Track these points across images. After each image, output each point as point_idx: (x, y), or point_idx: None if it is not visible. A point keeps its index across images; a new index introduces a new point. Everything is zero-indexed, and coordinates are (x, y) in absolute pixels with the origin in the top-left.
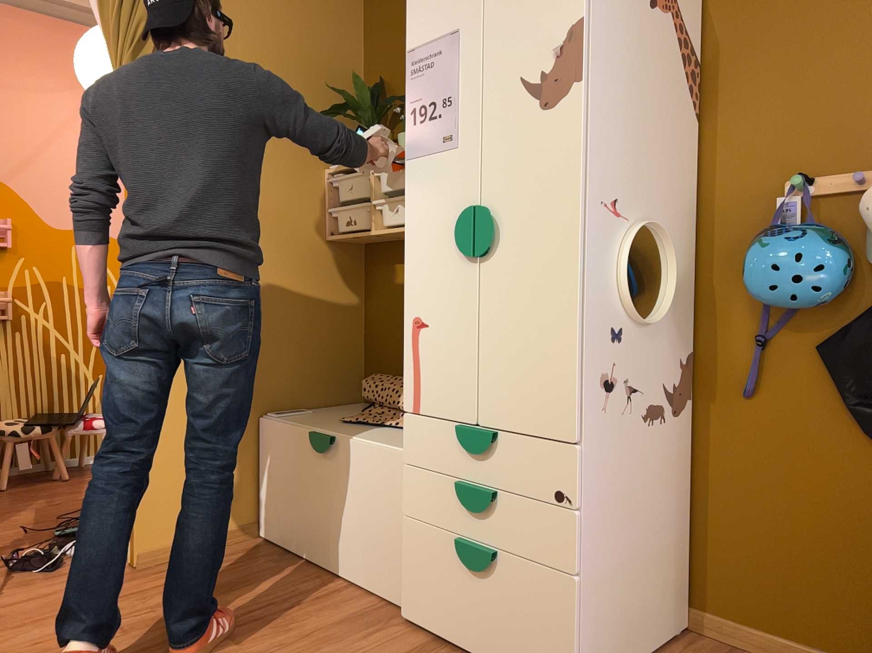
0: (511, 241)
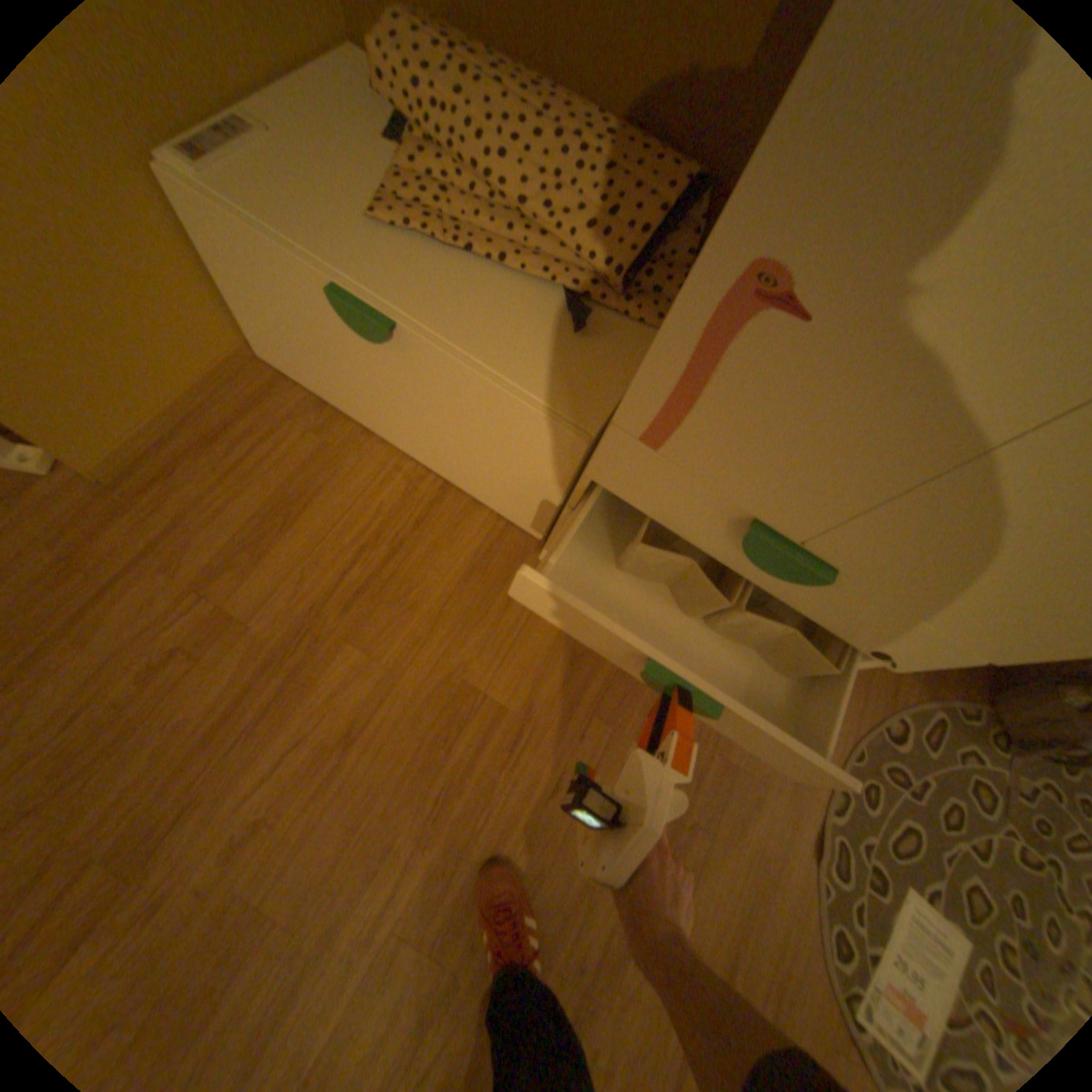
0: None
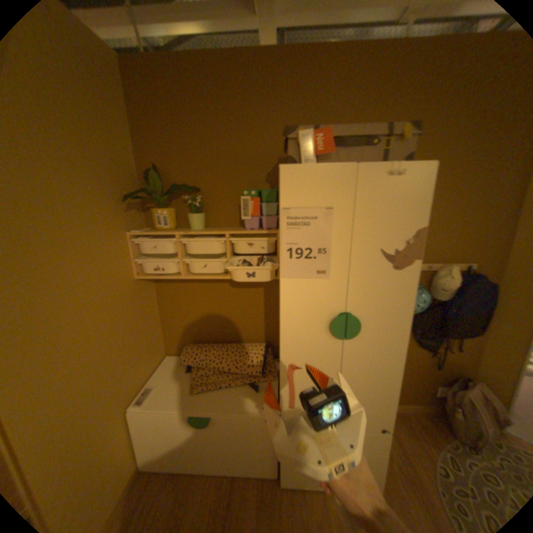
0: (367, 332)
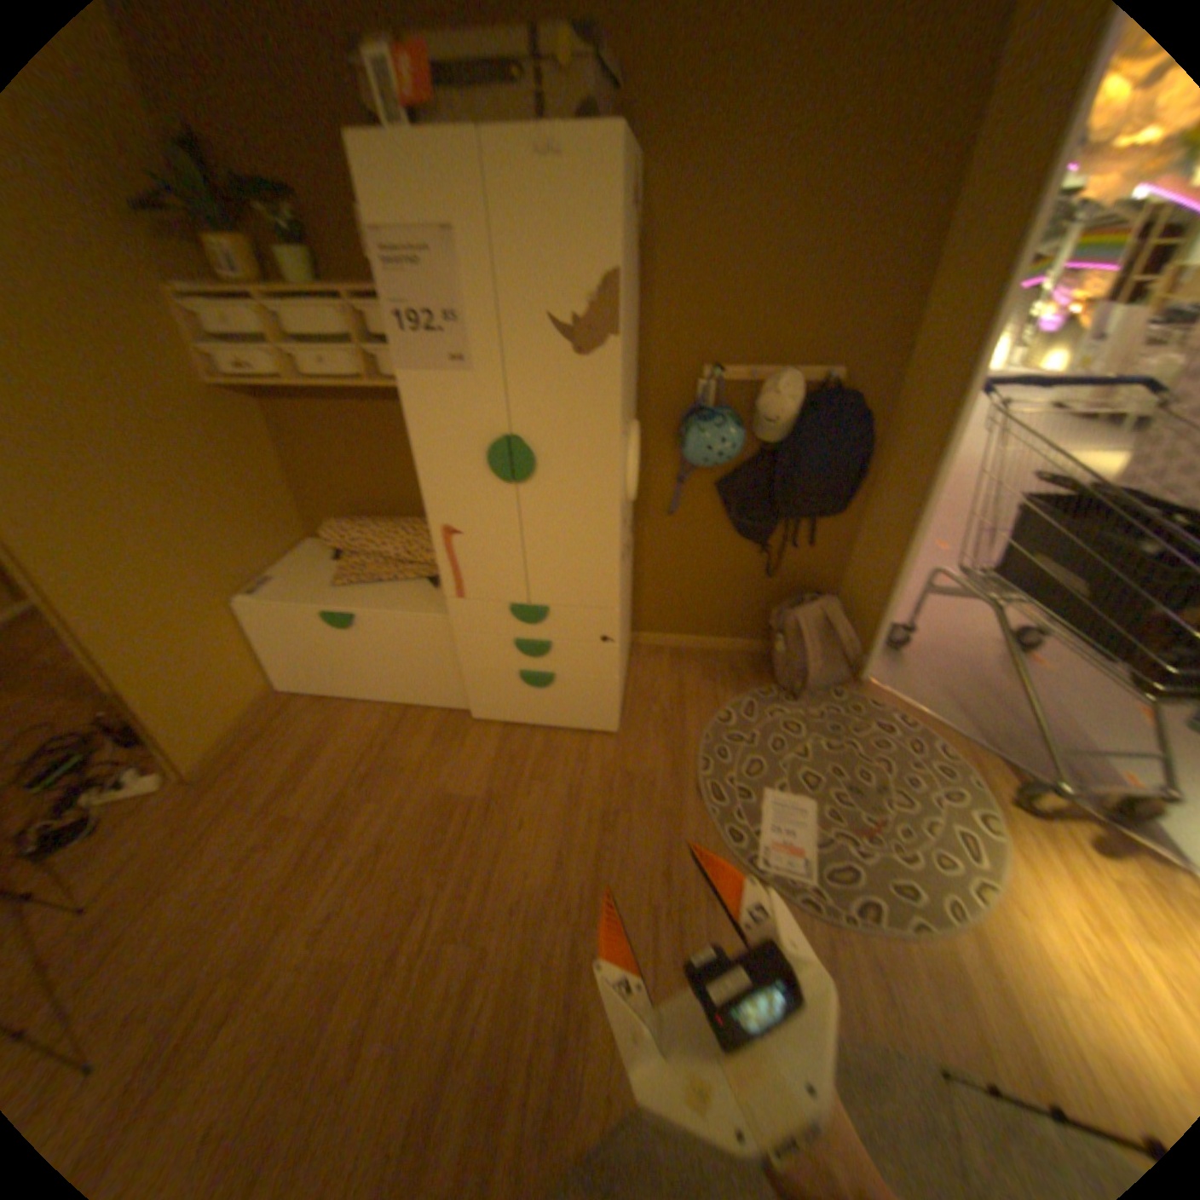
0: (548, 472)
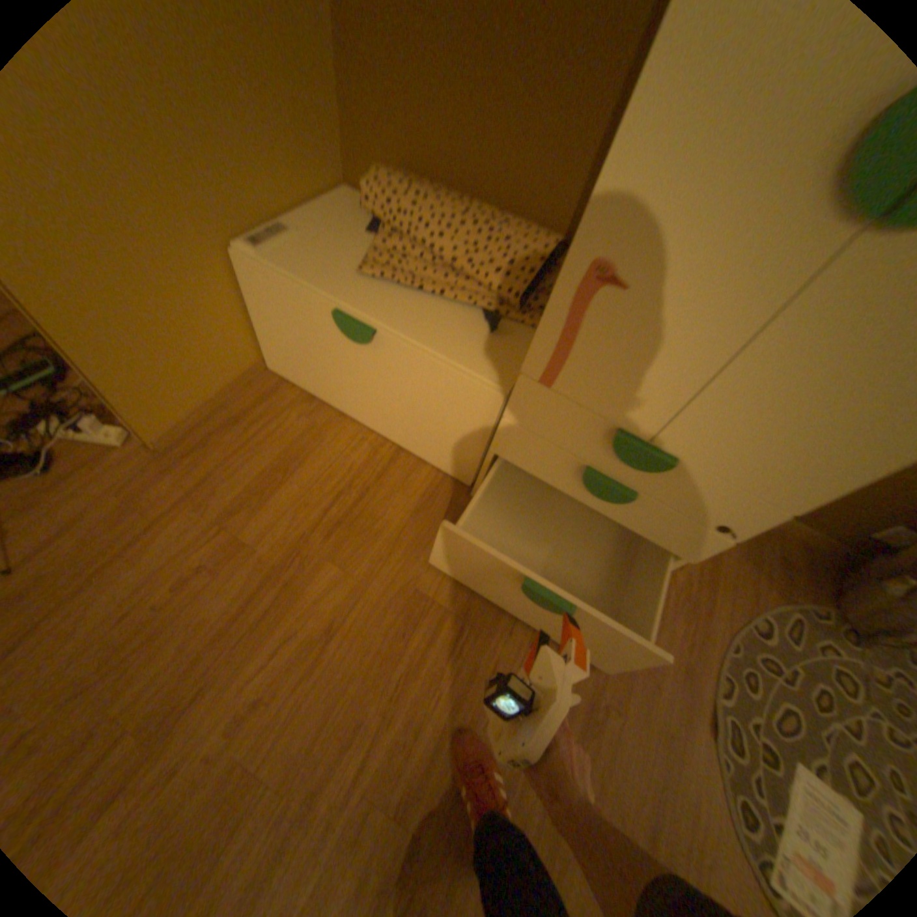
0: None
